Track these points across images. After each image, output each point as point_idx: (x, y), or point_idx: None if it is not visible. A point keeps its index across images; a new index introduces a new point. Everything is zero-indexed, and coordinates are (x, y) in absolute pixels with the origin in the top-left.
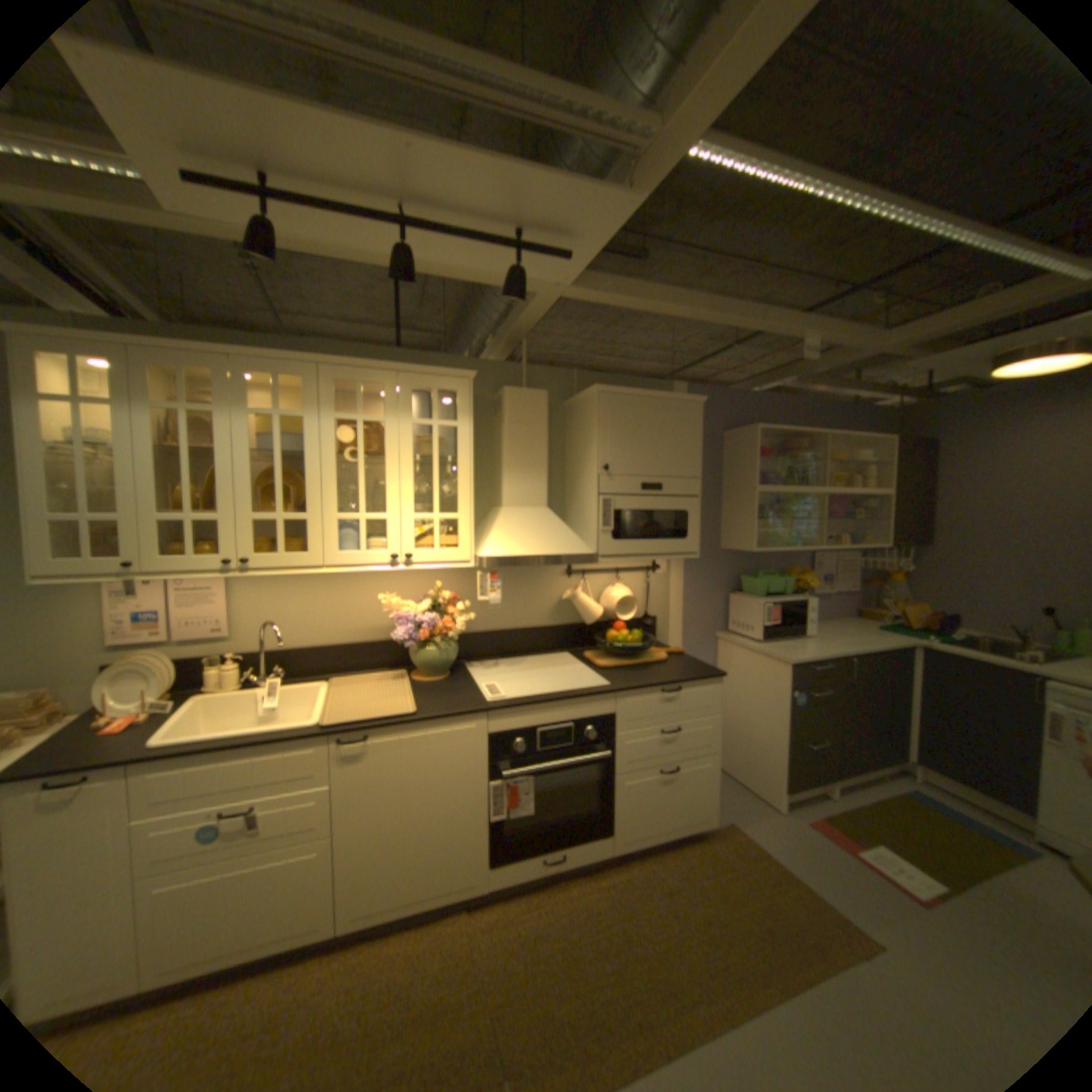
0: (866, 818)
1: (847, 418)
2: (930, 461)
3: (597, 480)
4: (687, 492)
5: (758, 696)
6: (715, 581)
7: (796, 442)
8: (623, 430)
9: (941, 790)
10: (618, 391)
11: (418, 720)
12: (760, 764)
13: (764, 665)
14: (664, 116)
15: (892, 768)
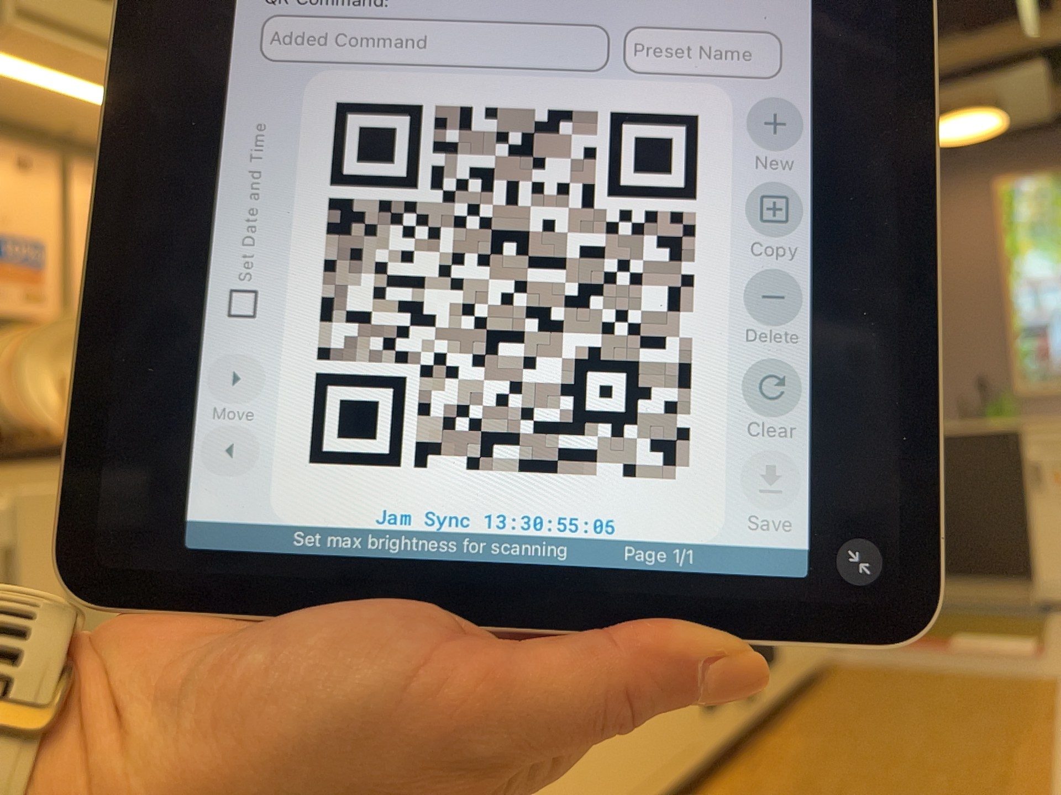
0: None
1: None
2: None
3: None
4: None
5: None
6: None
7: None
8: None
9: None
10: None
11: None
12: None
13: None
14: None
15: None
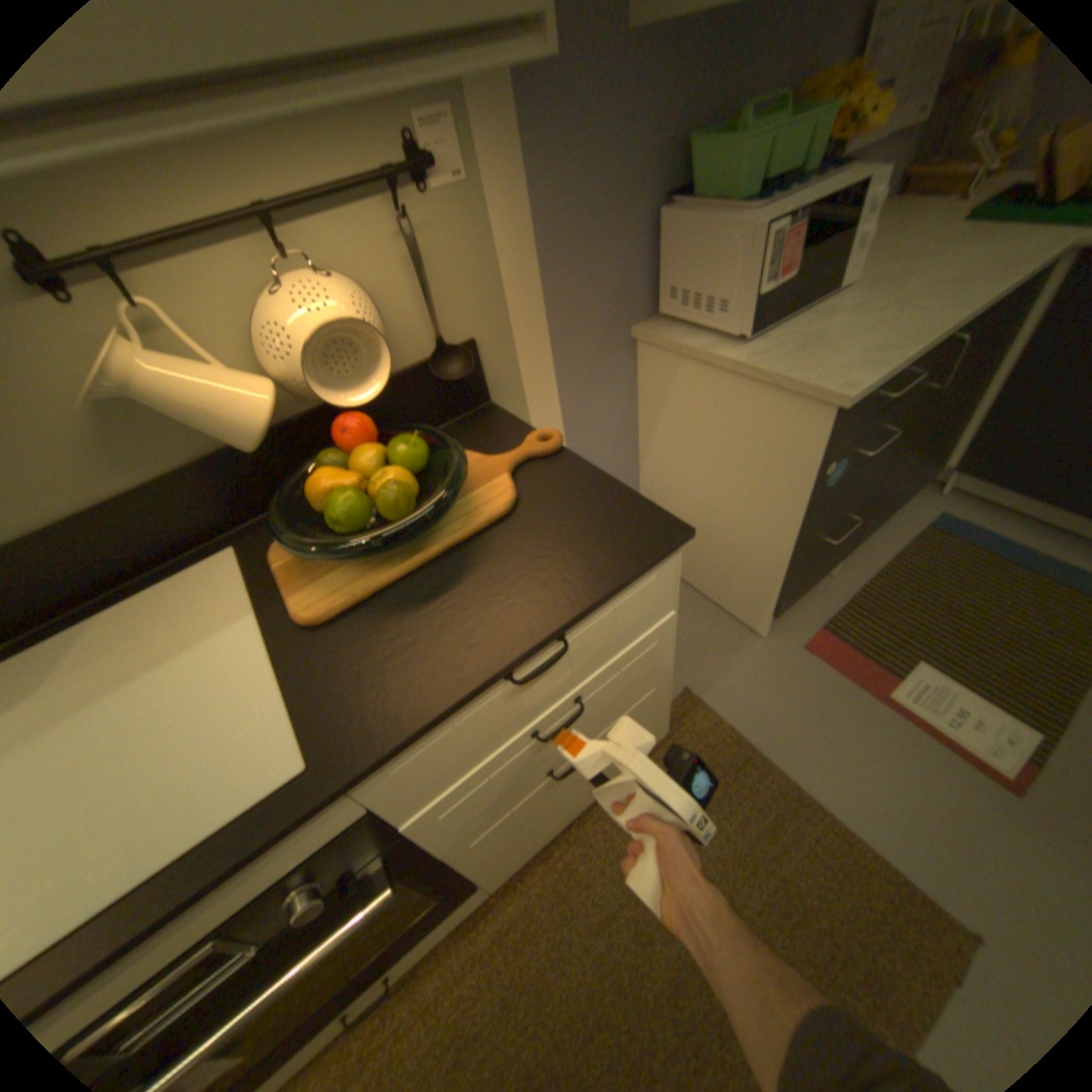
0: (884, 598)
1: None
2: None
3: None
4: None
5: (728, 463)
6: (618, 168)
7: None
8: None
9: (975, 495)
10: None
11: None
12: (723, 567)
13: (751, 401)
14: None
15: (920, 490)
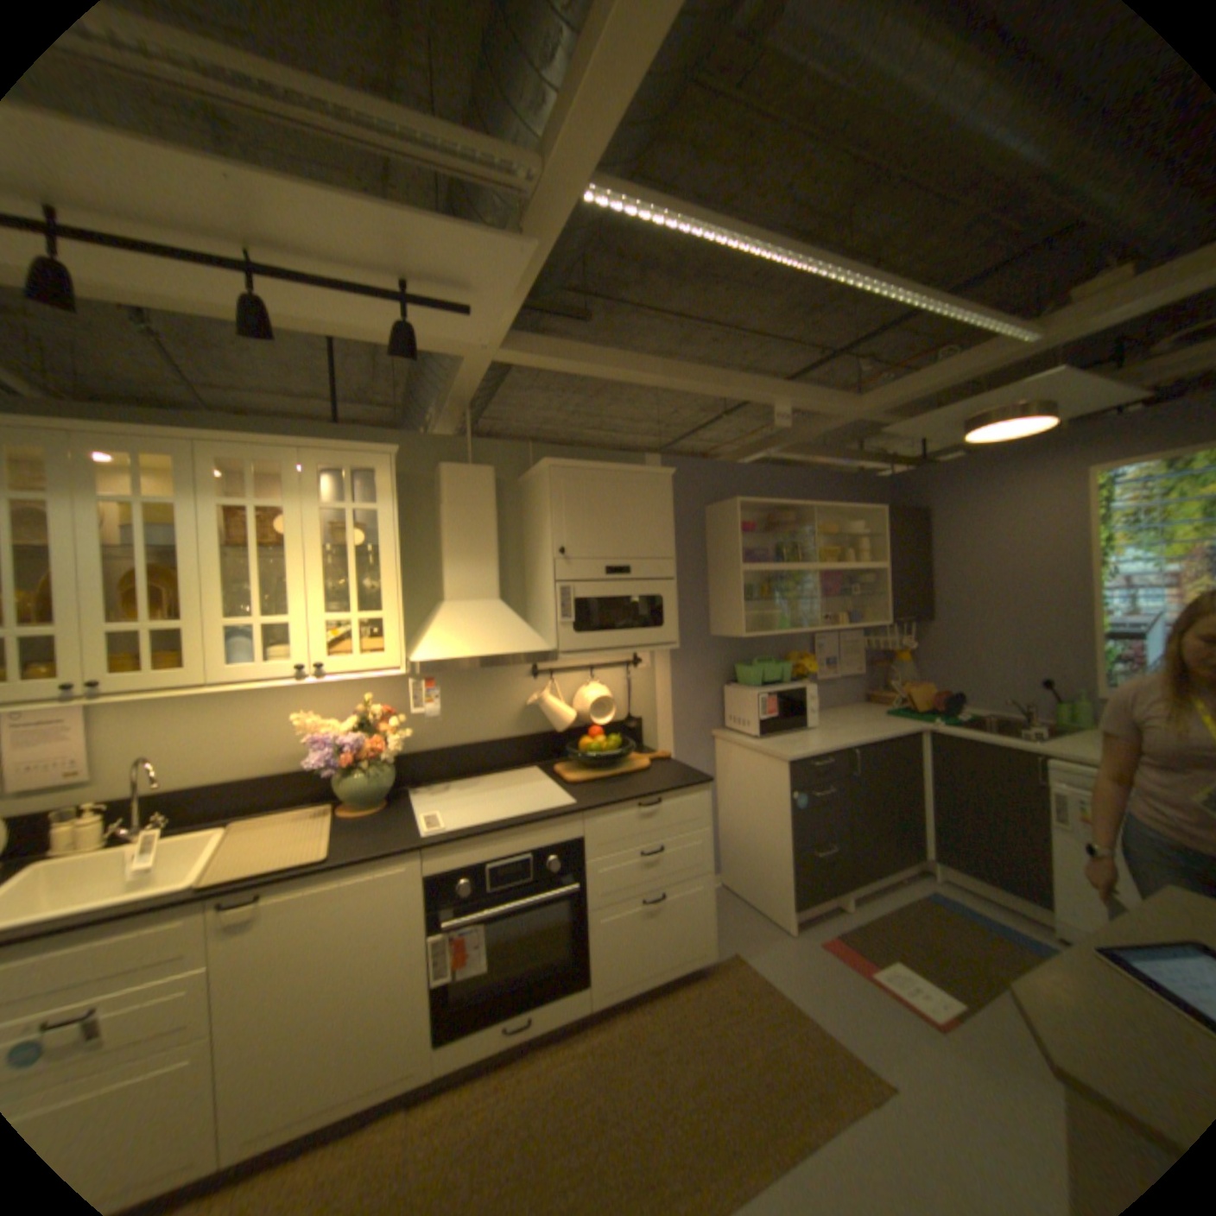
0: (882, 931)
1: (836, 489)
2: (922, 532)
3: (552, 566)
4: (659, 575)
5: (757, 801)
6: (706, 672)
7: (781, 516)
8: (580, 508)
9: (961, 889)
10: (571, 464)
11: (326, 869)
12: (765, 879)
13: (760, 765)
14: (544, 156)
15: (909, 869)
